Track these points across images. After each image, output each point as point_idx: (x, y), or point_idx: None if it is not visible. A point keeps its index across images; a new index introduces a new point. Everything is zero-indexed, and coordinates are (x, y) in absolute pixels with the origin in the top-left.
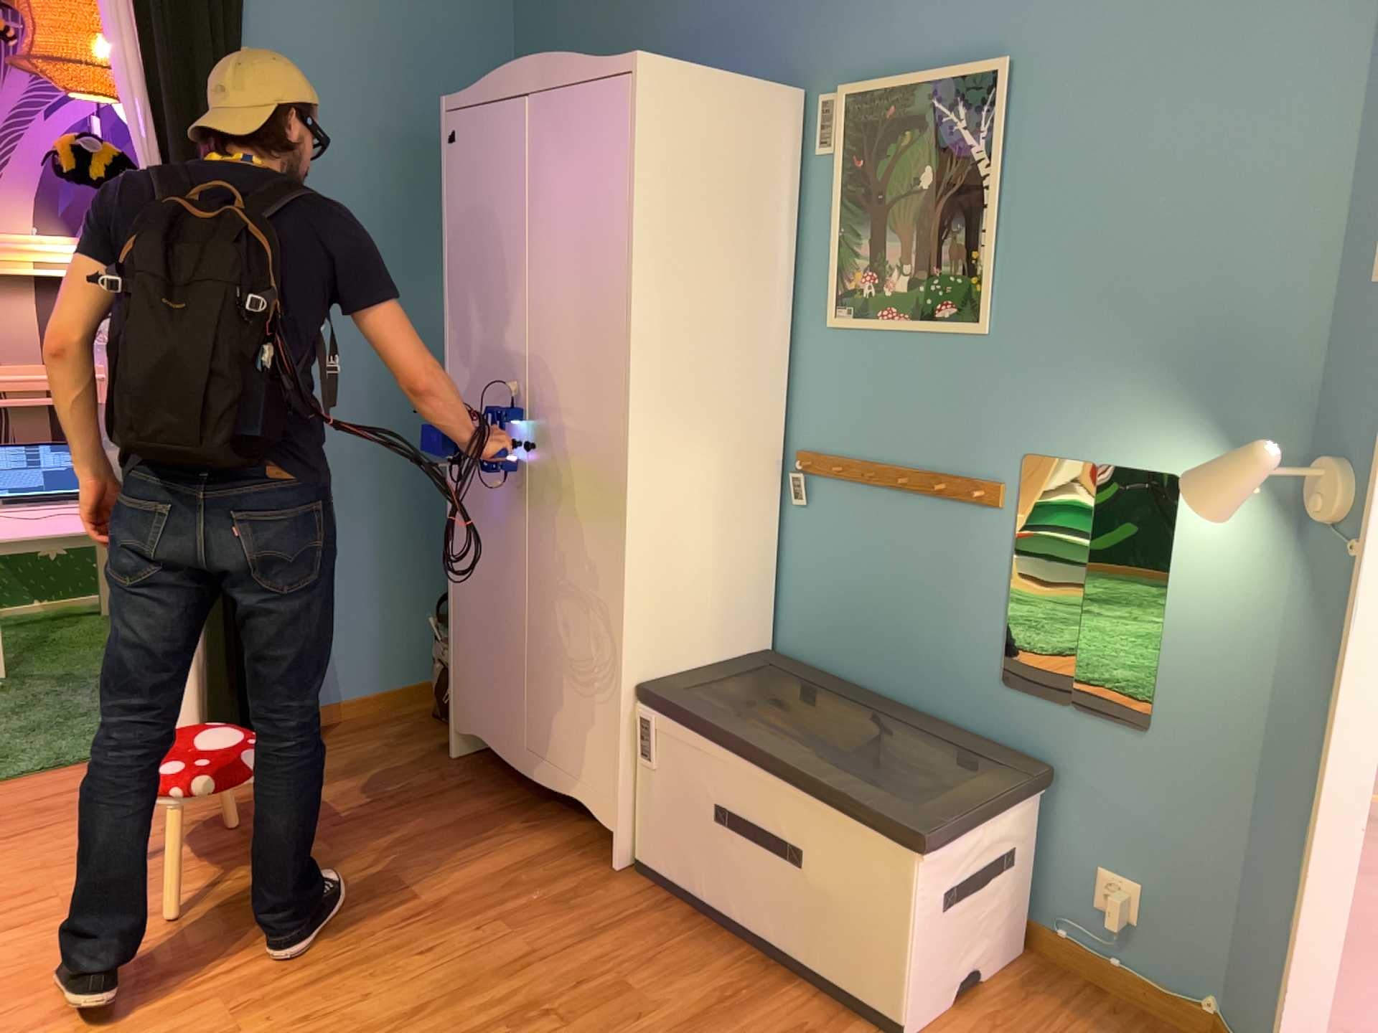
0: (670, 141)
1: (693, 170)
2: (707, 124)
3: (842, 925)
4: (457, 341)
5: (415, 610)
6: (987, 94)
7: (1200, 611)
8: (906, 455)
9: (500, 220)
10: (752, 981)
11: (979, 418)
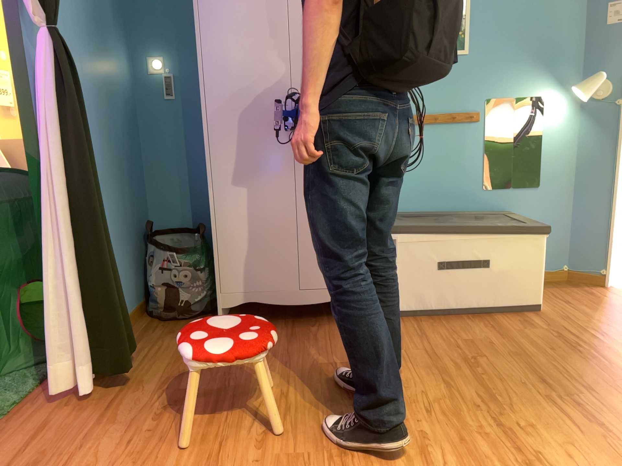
0: None
1: None
2: None
3: (507, 281)
4: (214, 66)
5: (128, 261)
6: None
7: (553, 140)
8: (432, 109)
9: None
10: (483, 321)
11: (465, 89)
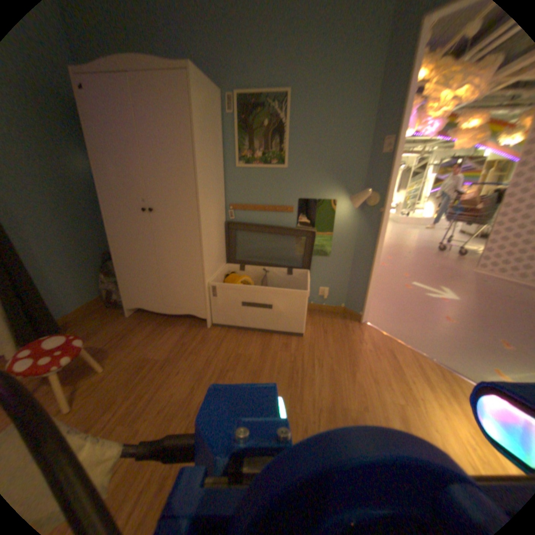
0: (198, 98)
1: (203, 111)
2: (204, 94)
3: (284, 316)
4: (102, 173)
5: (87, 275)
6: (284, 97)
7: (340, 228)
8: (264, 201)
9: (119, 124)
10: (264, 338)
11: (285, 190)
